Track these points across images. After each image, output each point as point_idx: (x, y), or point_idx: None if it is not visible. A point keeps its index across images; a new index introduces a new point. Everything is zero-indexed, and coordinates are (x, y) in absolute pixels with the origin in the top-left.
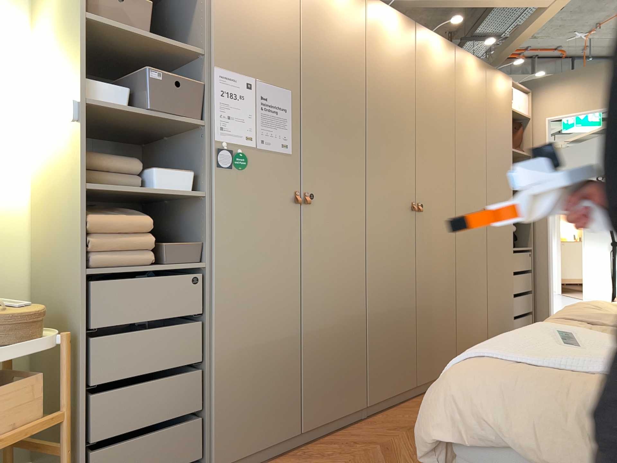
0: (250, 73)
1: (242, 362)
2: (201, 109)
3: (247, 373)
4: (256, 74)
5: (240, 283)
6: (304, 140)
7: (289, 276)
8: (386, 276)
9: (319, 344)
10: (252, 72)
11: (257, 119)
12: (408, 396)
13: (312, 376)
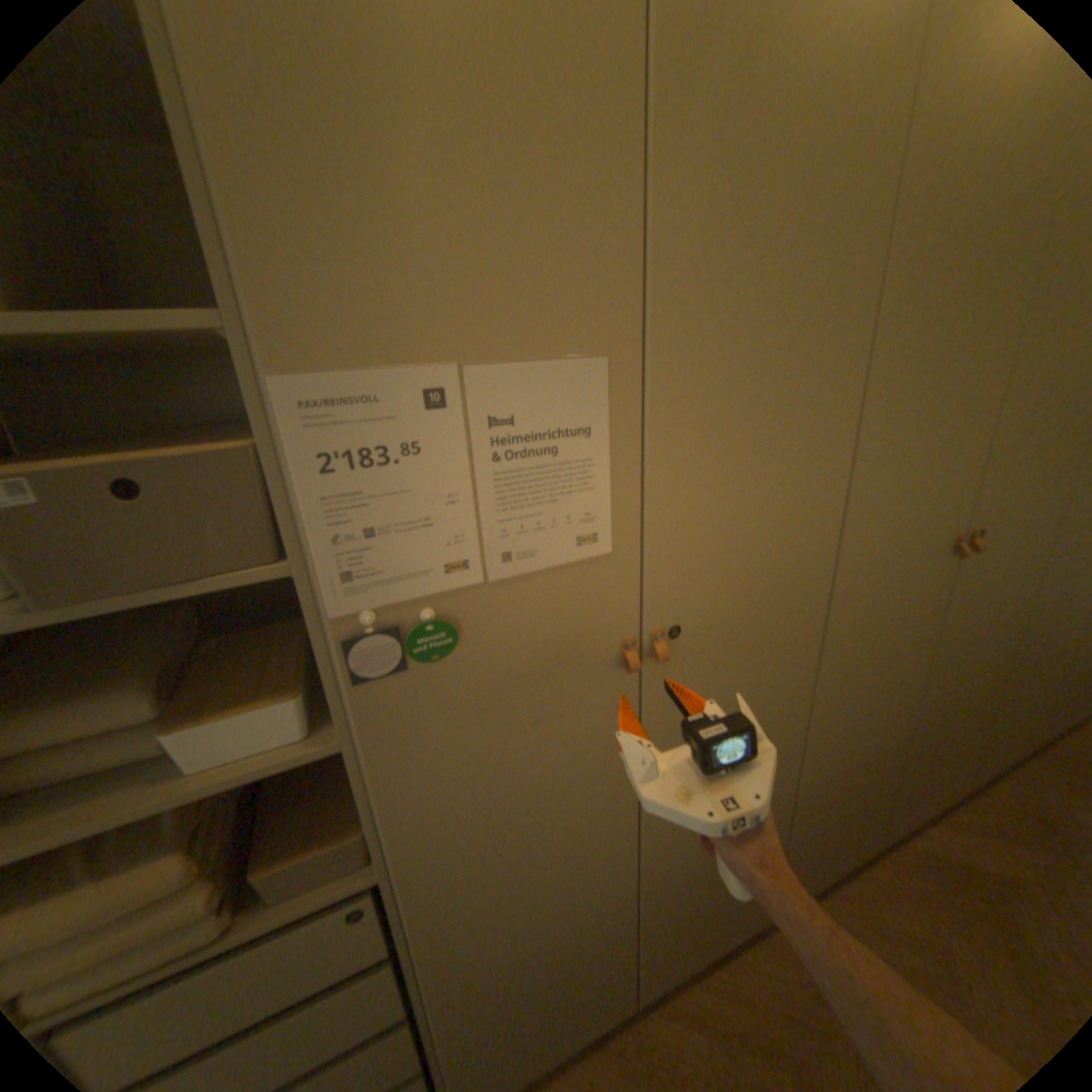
0: (431, 350)
1: (501, 986)
2: (271, 530)
3: (513, 995)
4: (456, 345)
5: (479, 879)
6: (652, 500)
7: (607, 813)
8: (853, 715)
9: (680, 885)
10: (439, 343)
11: (480, 500)
12: (860, 864)
13: (662, 934)
